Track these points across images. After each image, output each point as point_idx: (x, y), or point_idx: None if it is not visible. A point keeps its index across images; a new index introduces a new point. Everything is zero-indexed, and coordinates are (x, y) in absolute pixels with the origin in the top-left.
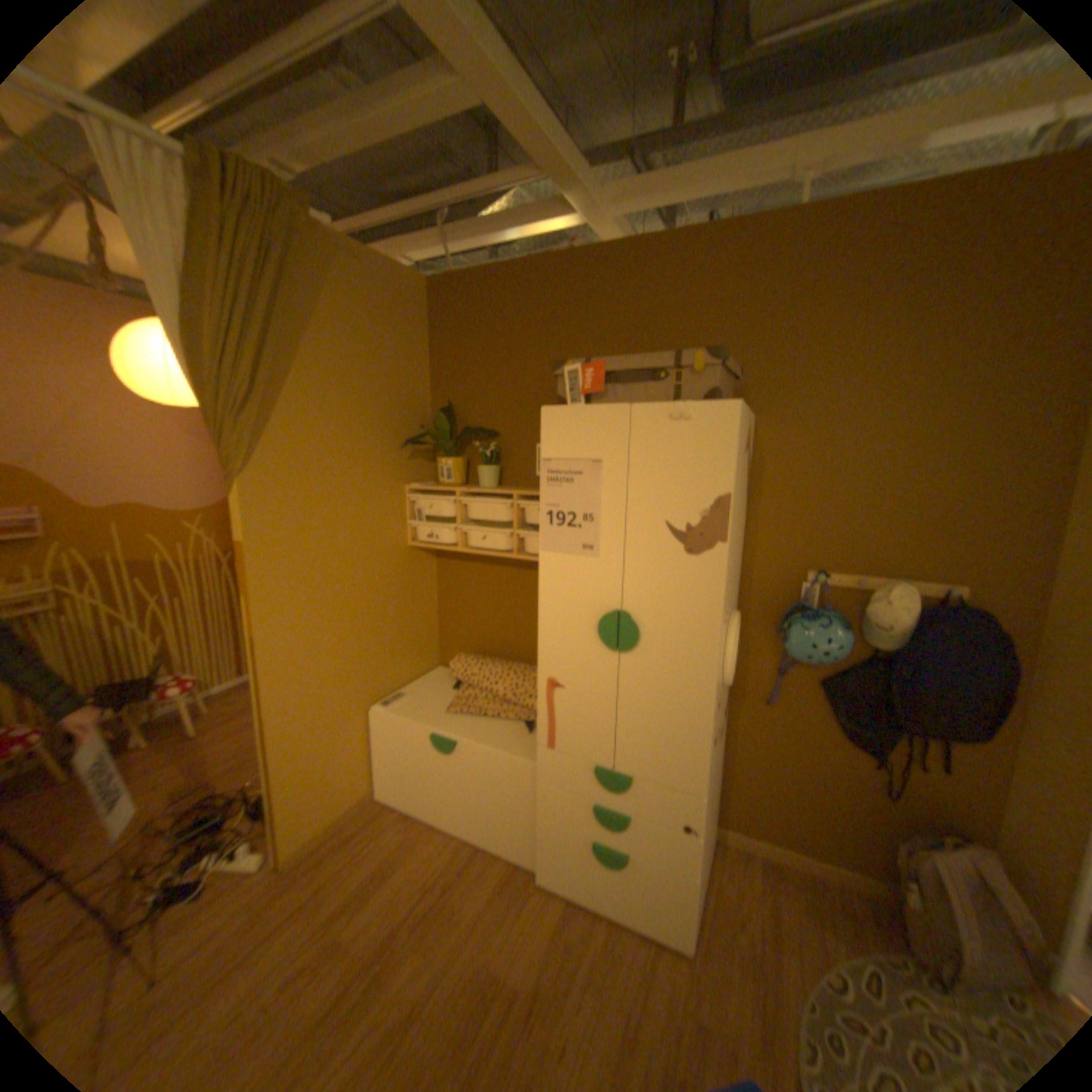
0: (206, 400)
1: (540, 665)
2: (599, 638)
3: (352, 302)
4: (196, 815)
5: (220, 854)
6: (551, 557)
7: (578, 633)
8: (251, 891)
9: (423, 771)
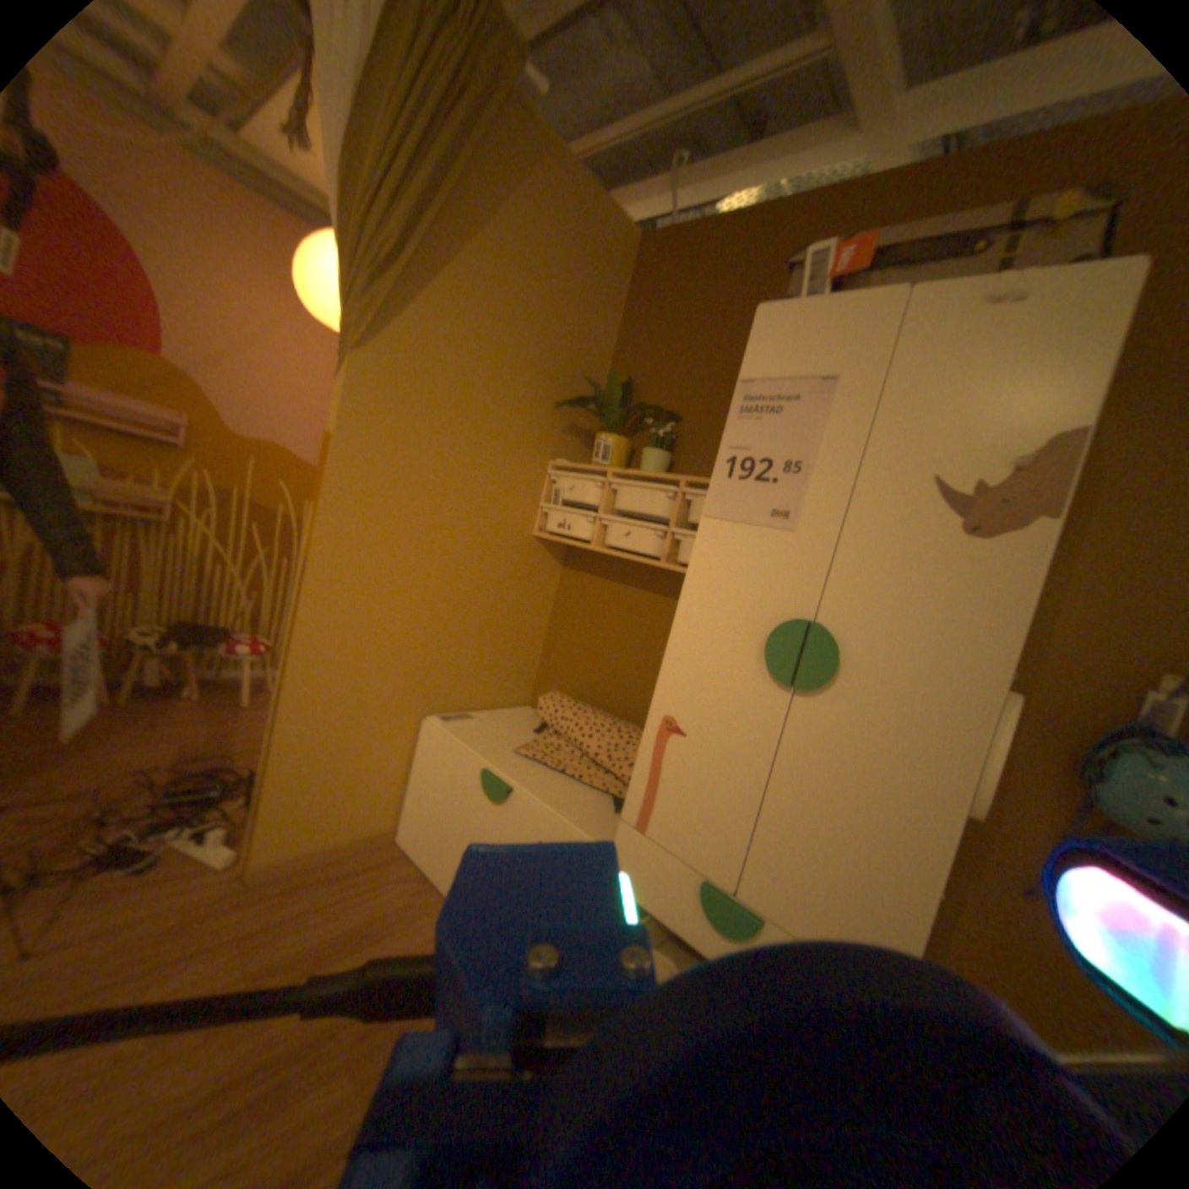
0: (347, 250)
1: (657, 692)
2: (765, 661)
3: (550, 215)
4: (198, 780)
5: (194, 832)
6: (718, 525)
7: (731, 650)
8: (200, 889)
9: (460, 817)
